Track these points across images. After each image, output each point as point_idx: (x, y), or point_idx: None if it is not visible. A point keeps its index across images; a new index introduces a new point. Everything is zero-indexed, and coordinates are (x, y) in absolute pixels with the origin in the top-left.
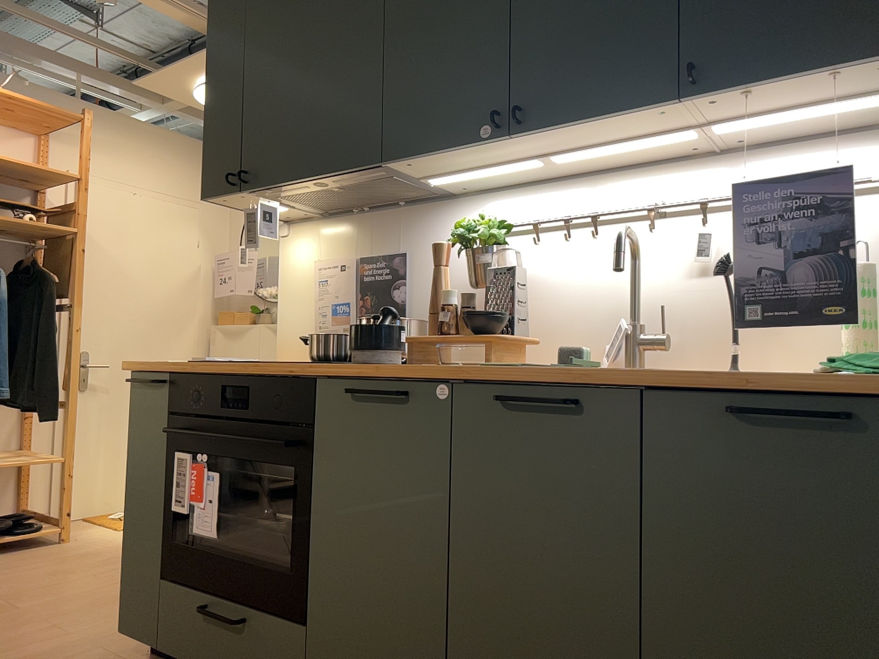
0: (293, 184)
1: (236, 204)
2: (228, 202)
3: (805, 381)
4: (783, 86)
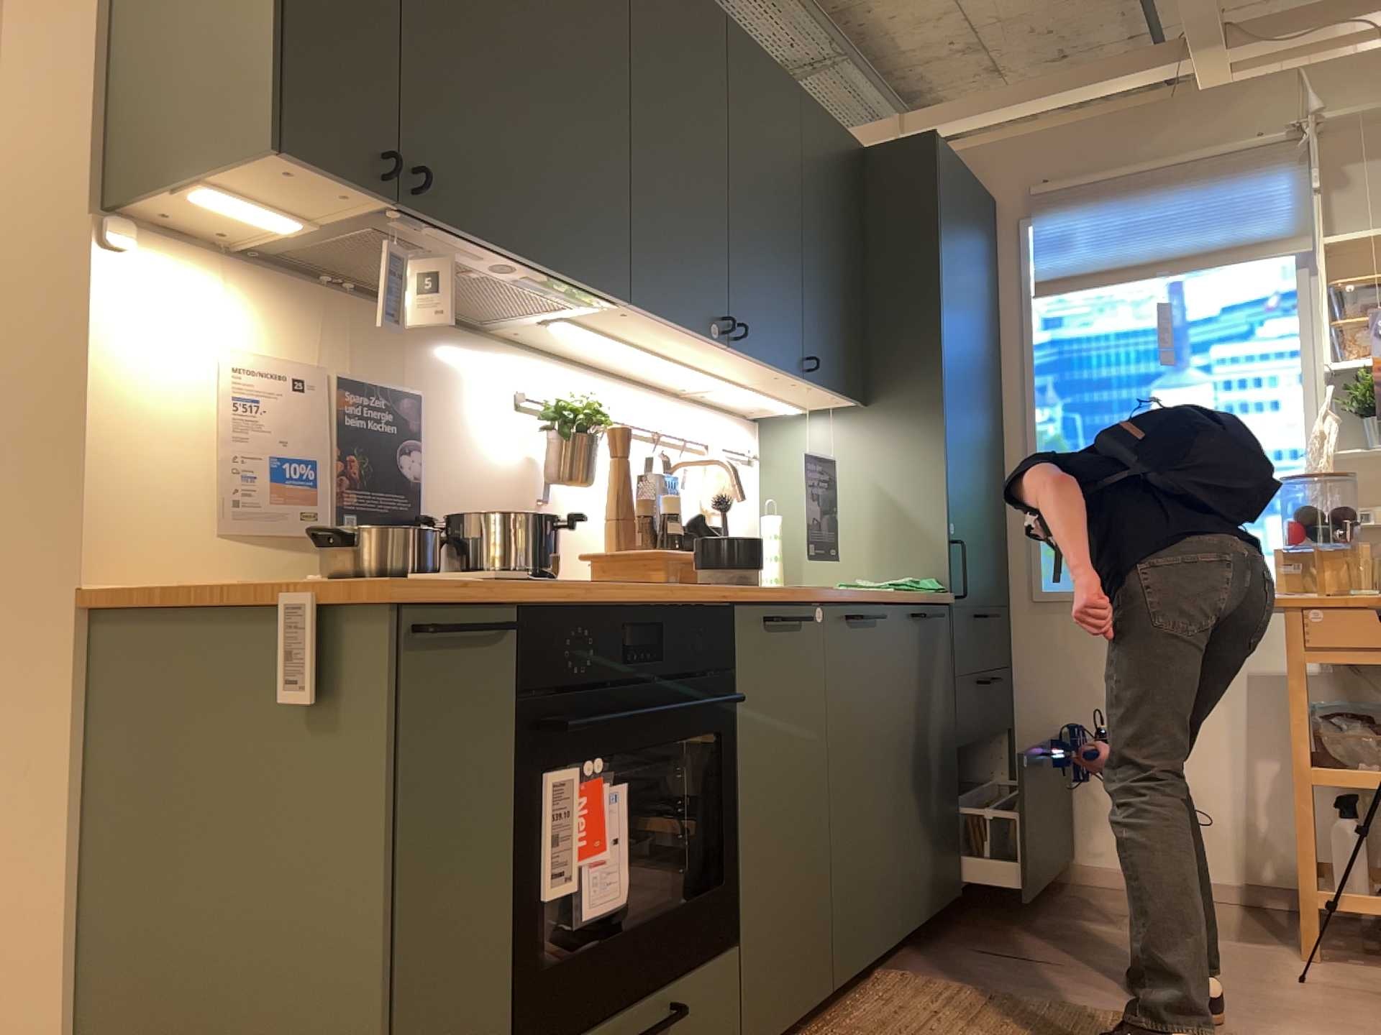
0: (486, 249)
1: (259, 180)
2: (277, 175)
3: (921, 596)
4: (820, 390)
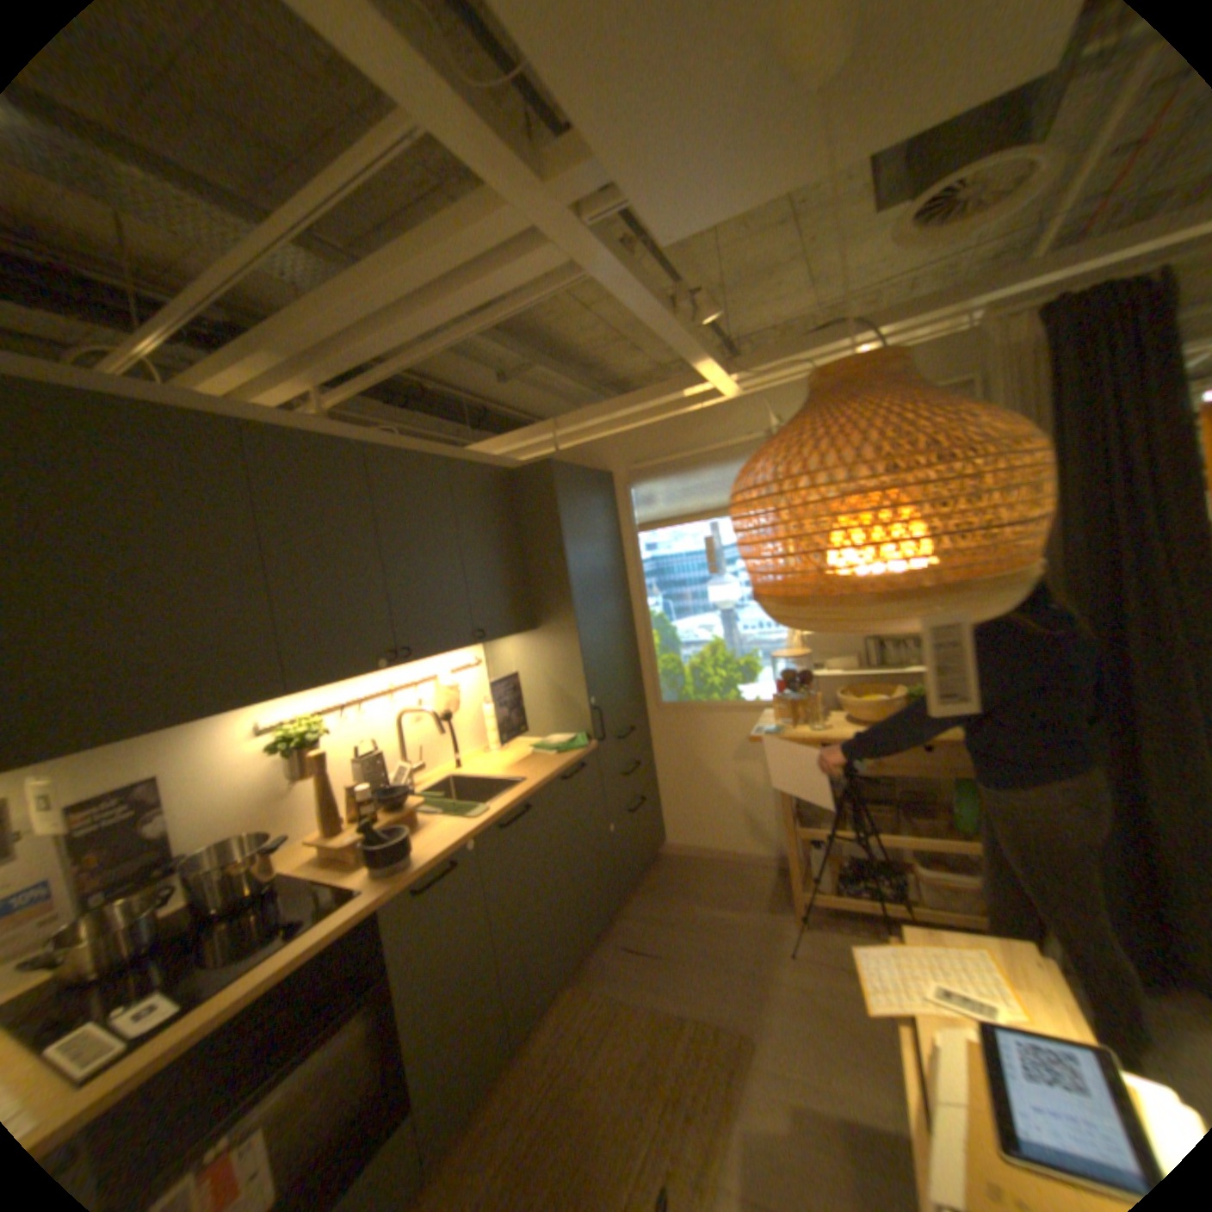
0: (112, 743)
1: None
2: None
3: (569, 760)
4: (496, 639)
